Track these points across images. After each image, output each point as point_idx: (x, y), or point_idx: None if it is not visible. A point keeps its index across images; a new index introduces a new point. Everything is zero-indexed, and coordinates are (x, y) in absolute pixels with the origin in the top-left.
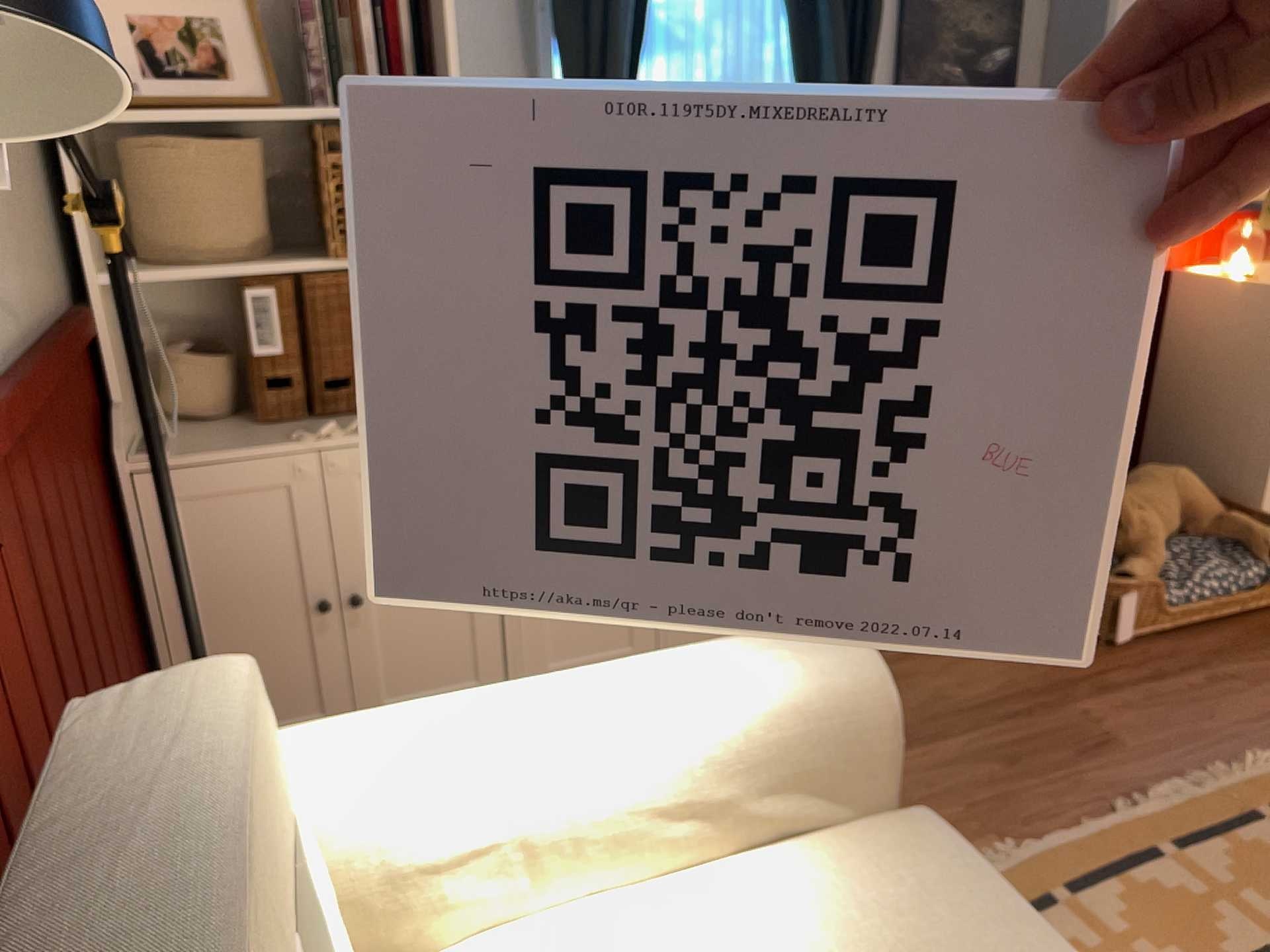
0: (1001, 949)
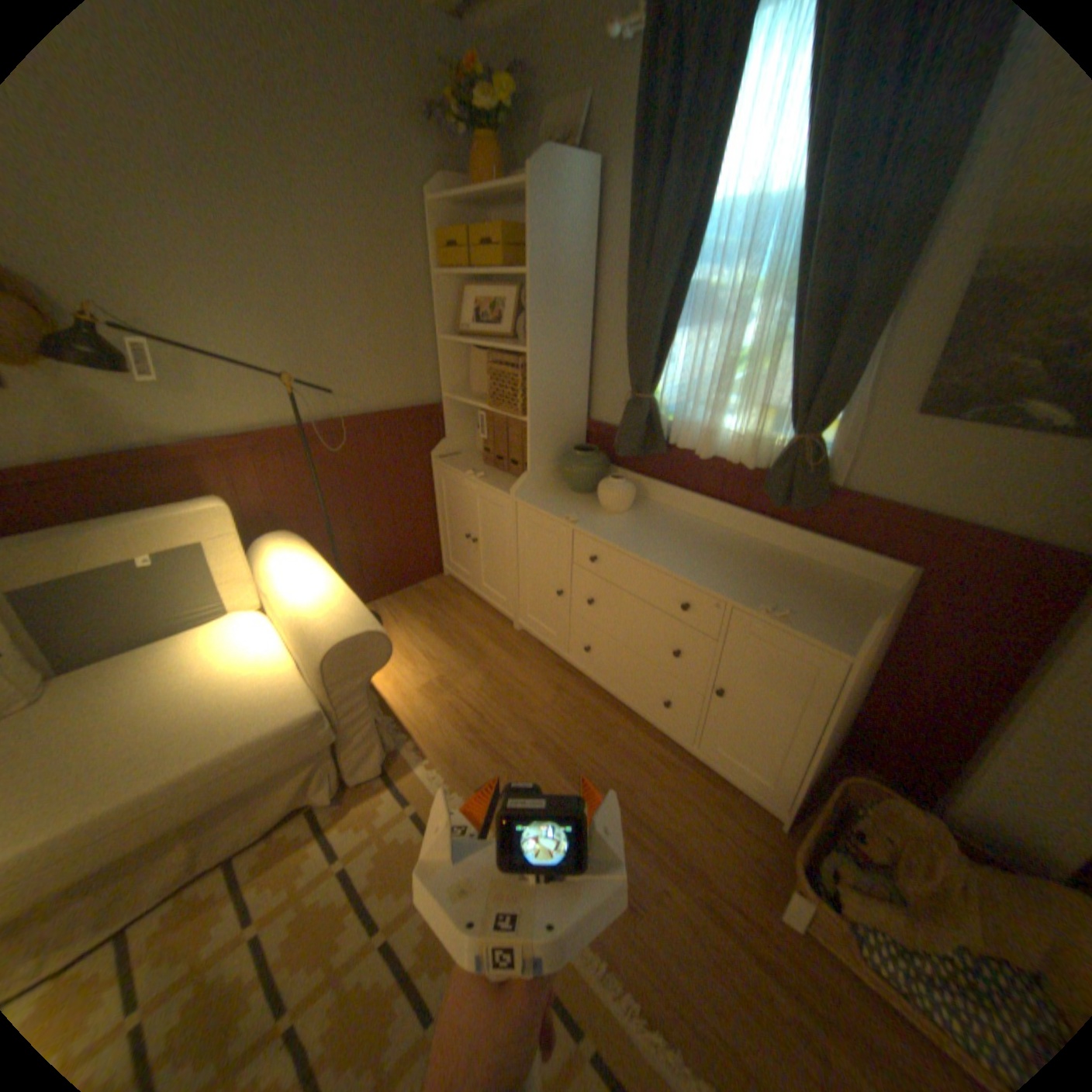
0: (223, 733)
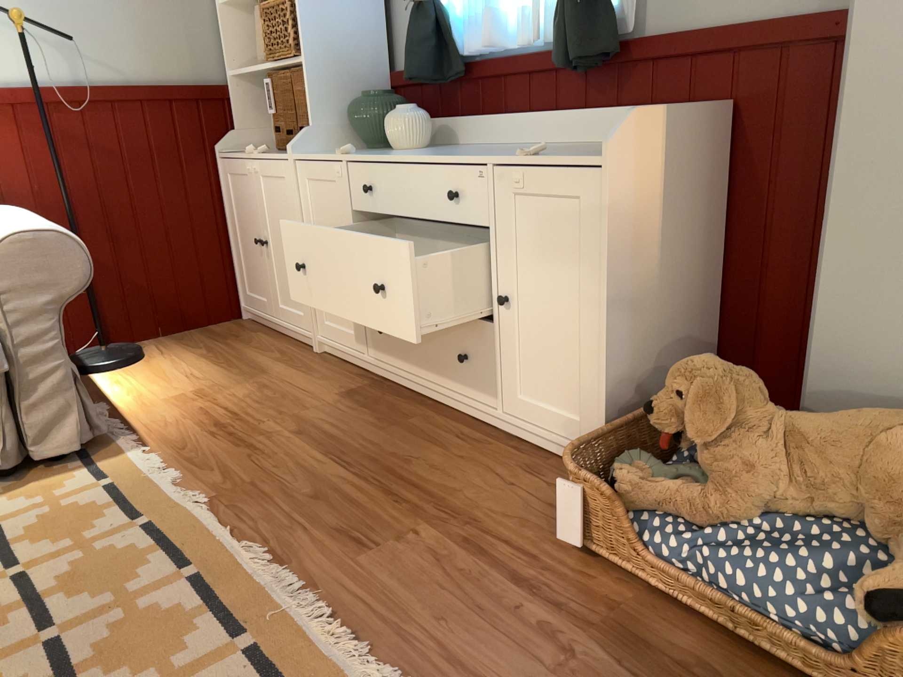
0: None
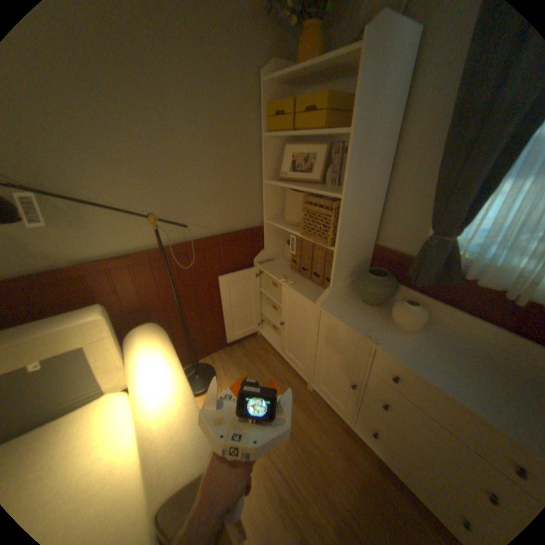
0: None
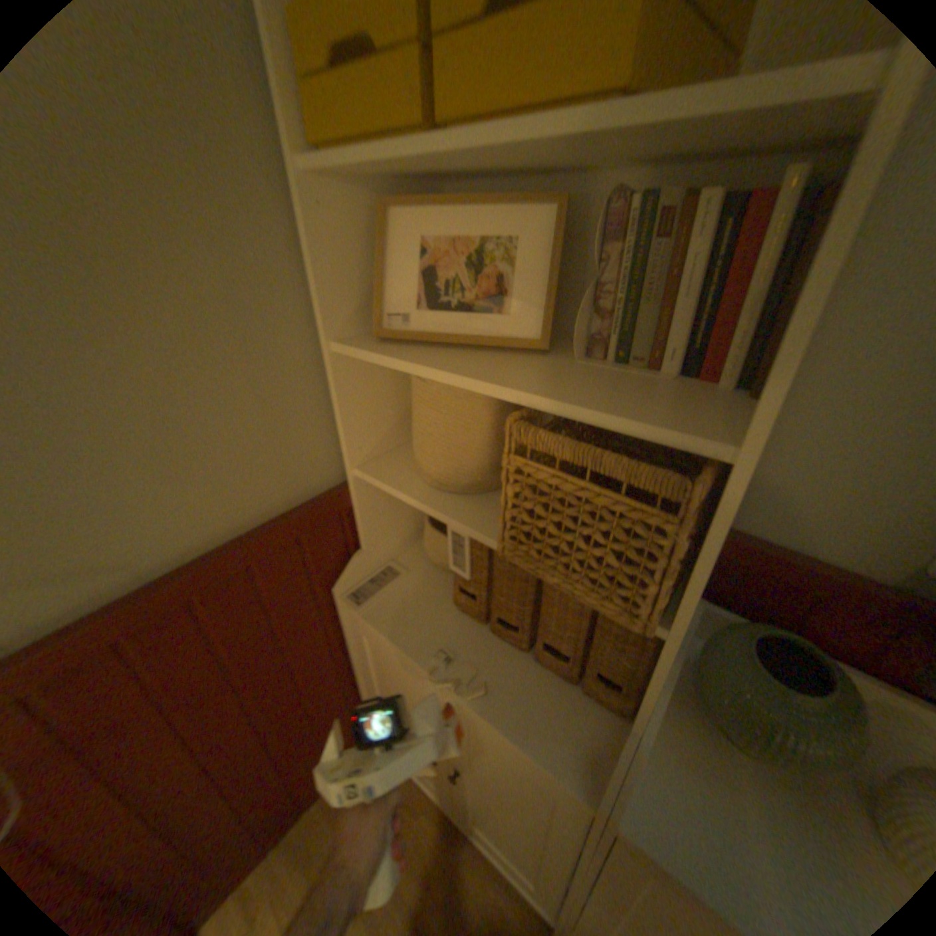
0: None
